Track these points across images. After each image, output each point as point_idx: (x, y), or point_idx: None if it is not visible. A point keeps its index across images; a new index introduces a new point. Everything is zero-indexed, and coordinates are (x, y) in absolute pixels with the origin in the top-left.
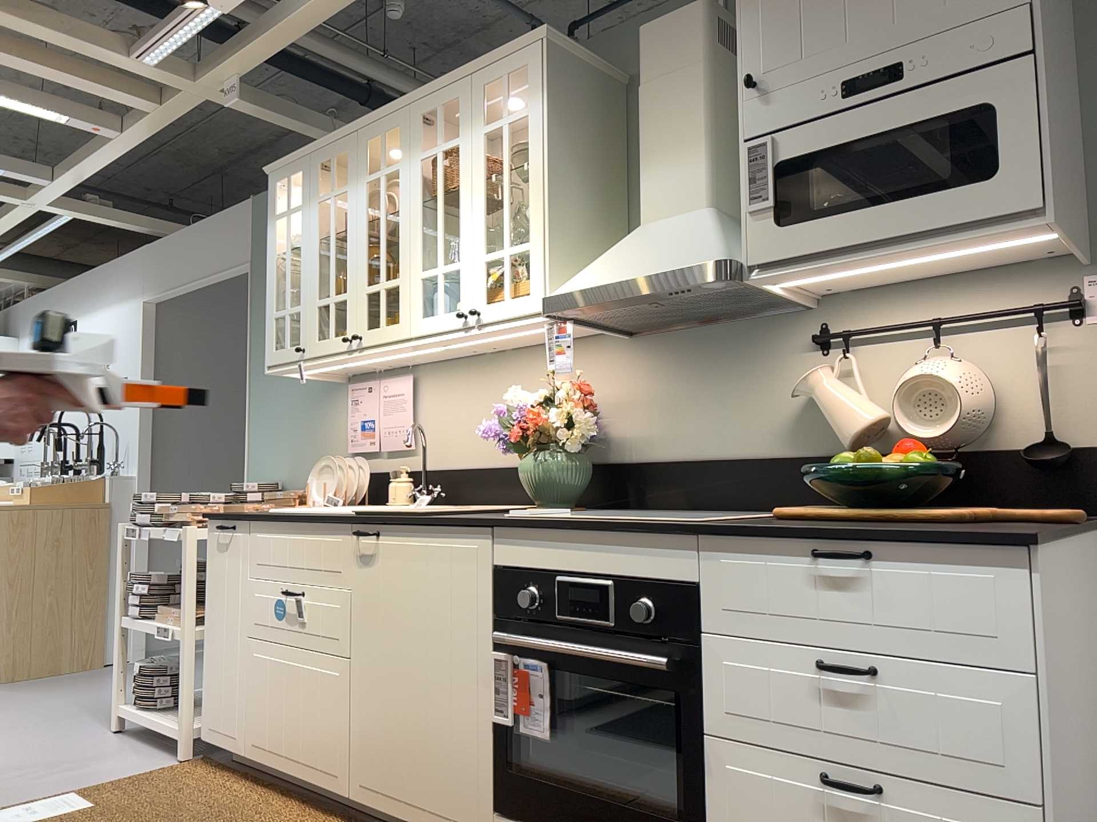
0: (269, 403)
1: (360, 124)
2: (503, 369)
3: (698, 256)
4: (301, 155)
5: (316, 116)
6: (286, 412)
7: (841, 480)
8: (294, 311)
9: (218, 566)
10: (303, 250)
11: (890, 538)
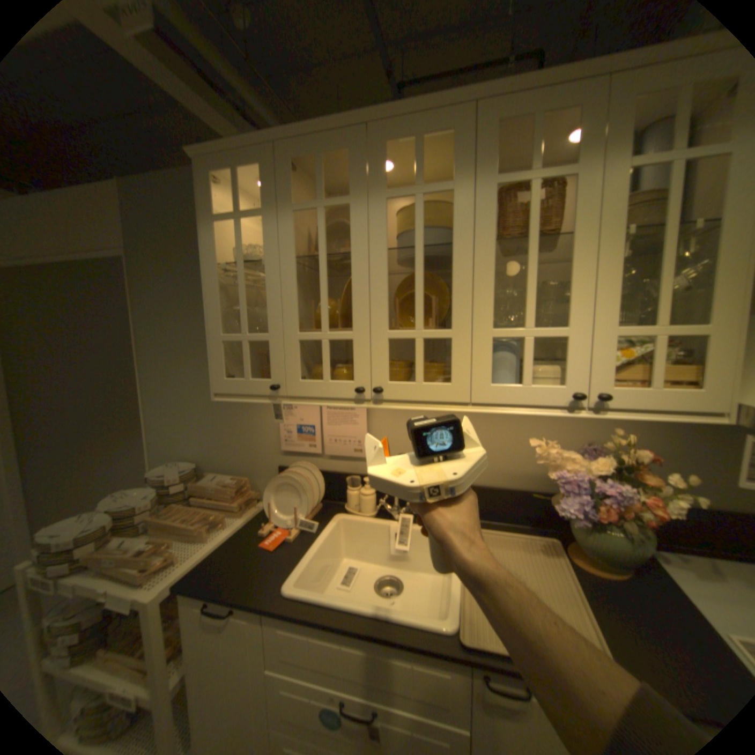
0: (169, 391)
1: (375, 111)
2: None
3: None
4: (255, 138)
5: (216, 94)
6: (191, 401)
7: None
8: (258, 339)
9: (203, 647)
10: (266, 266)
11: None
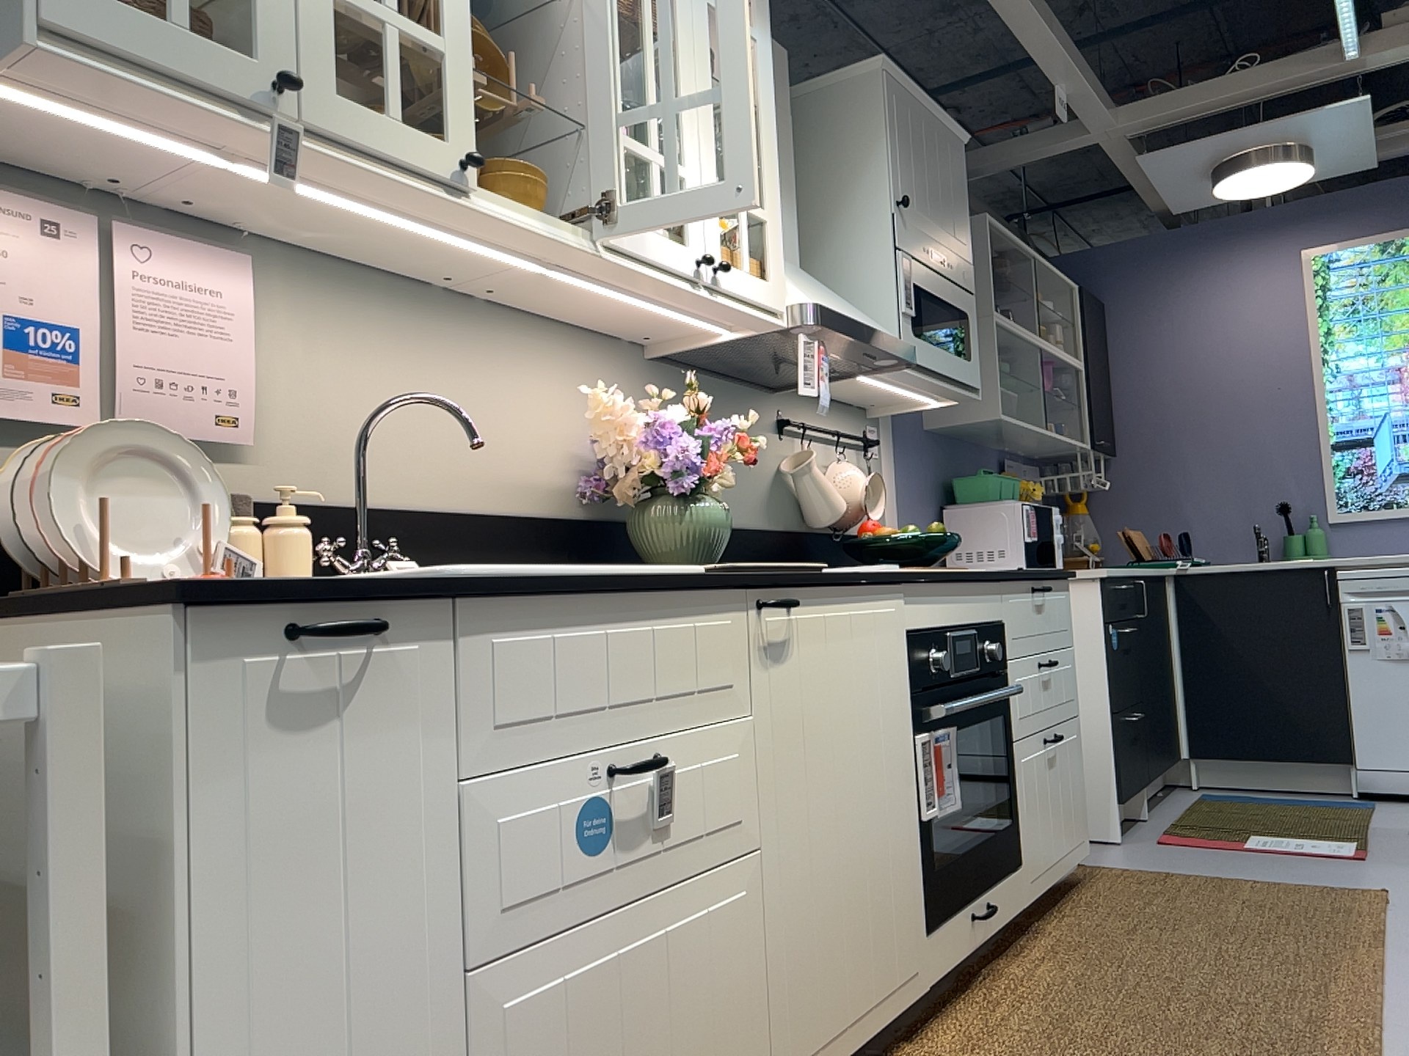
0: None
1: None
2: (473, 334)
3: (891, 332)
4: None
5: None
6: None
7: (912, 547)
8: None
9: (272, 792)
10: None
11: (1055, 577)
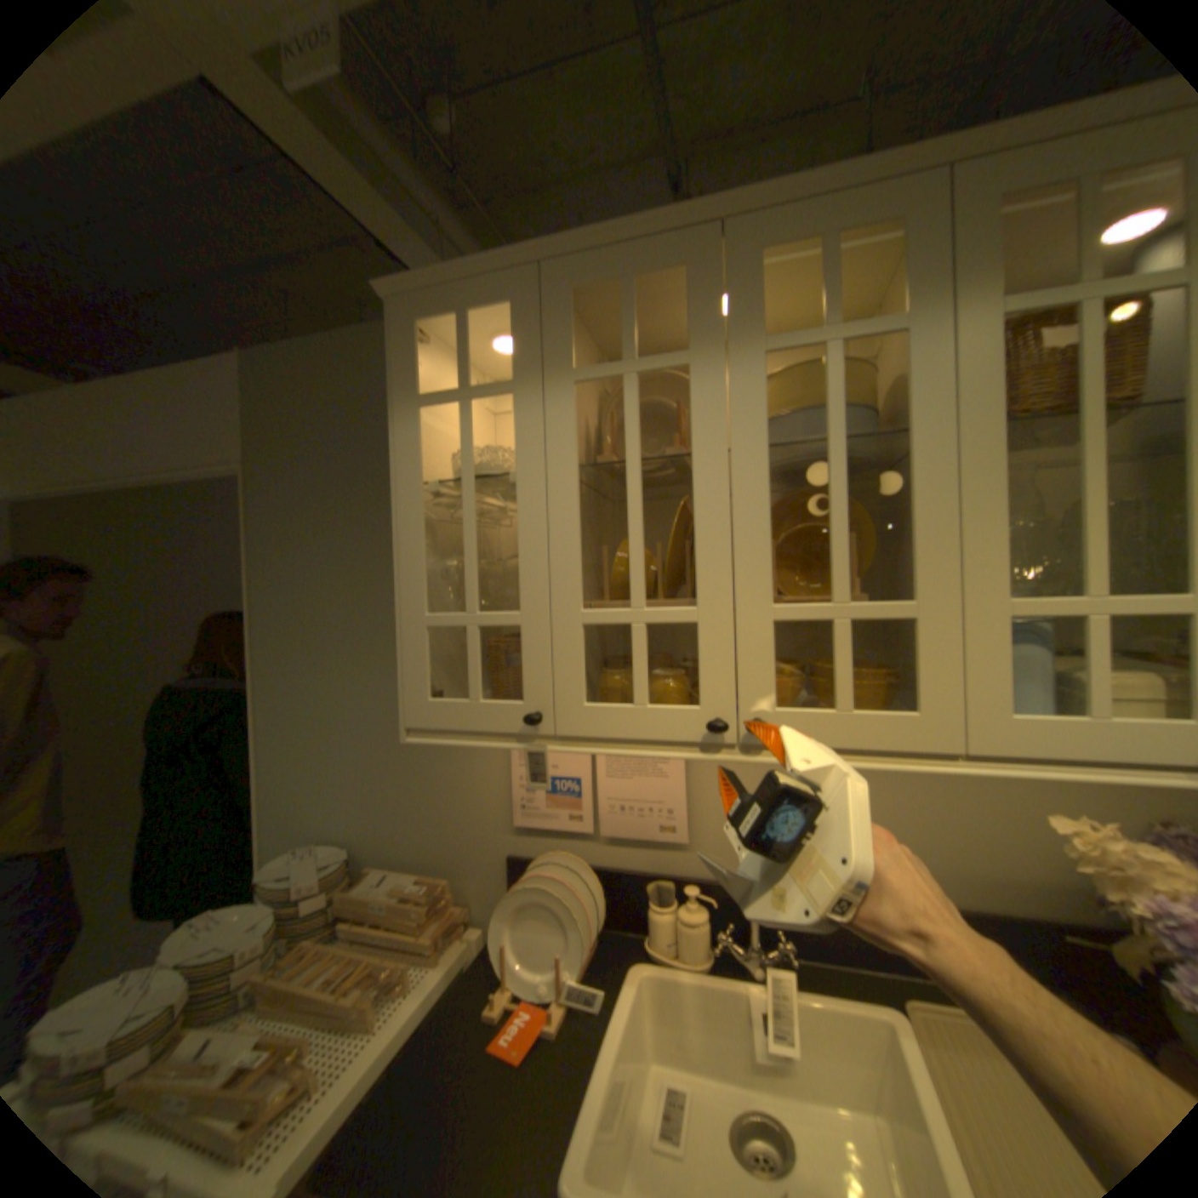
0: (304, 710)
1: (742, 195)
2: None
3: None
4: (504, 256)
5: (416, 206)
6: (345, 728)
7: None
8: (500, 621)
9: None
10: (519, 483)
11: None
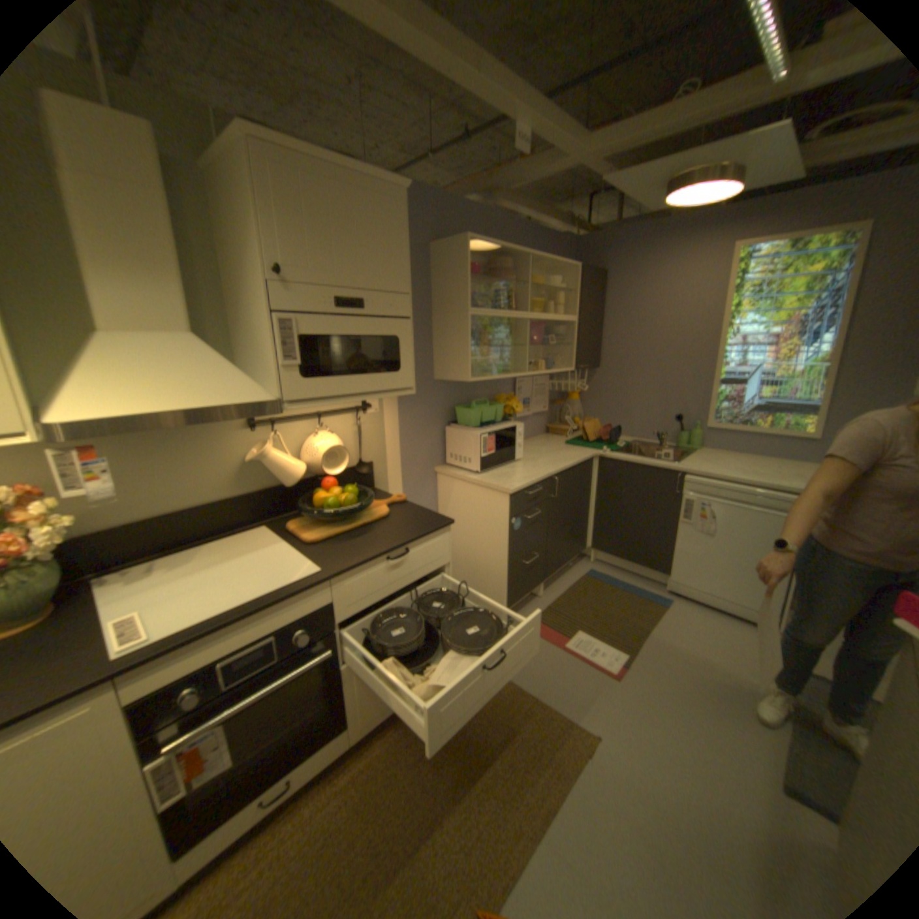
0: None
1: None
2: None
3: (247, 392)
4: None
5: None
6: None
7: (328, 511)
8: None
9: None
10: None
11: (416, 540)
